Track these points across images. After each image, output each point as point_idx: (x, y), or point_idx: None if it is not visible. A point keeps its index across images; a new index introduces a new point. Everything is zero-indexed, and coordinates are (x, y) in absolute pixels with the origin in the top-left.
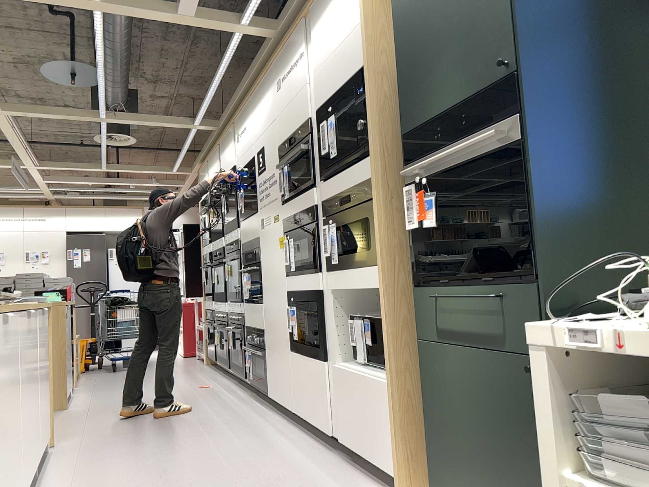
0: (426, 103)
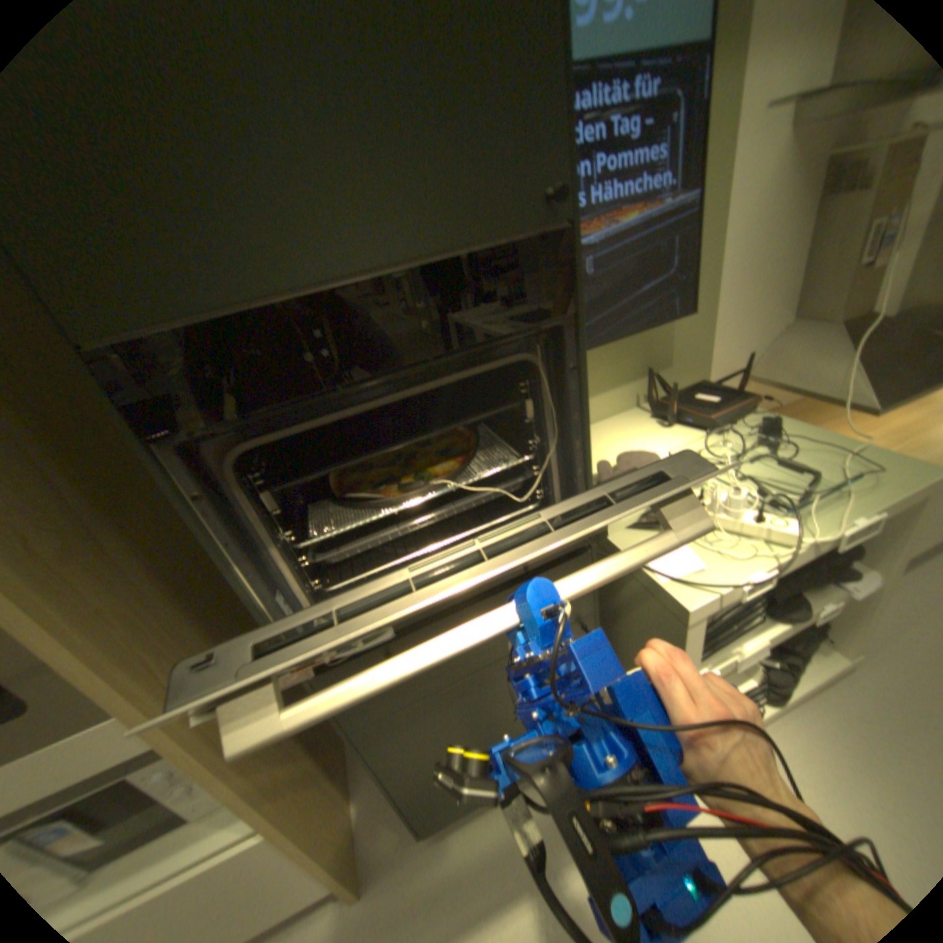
0: (178, 233)
